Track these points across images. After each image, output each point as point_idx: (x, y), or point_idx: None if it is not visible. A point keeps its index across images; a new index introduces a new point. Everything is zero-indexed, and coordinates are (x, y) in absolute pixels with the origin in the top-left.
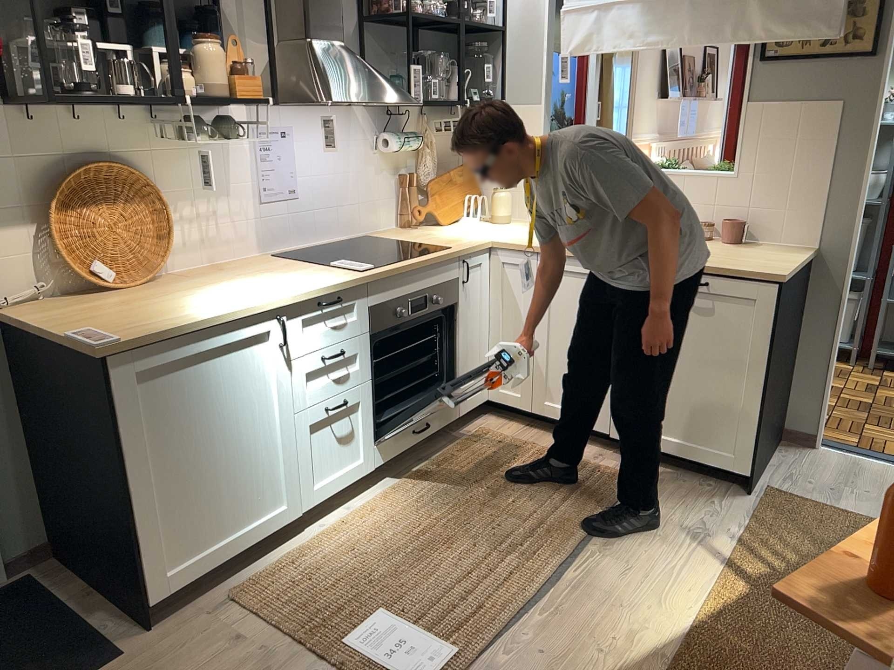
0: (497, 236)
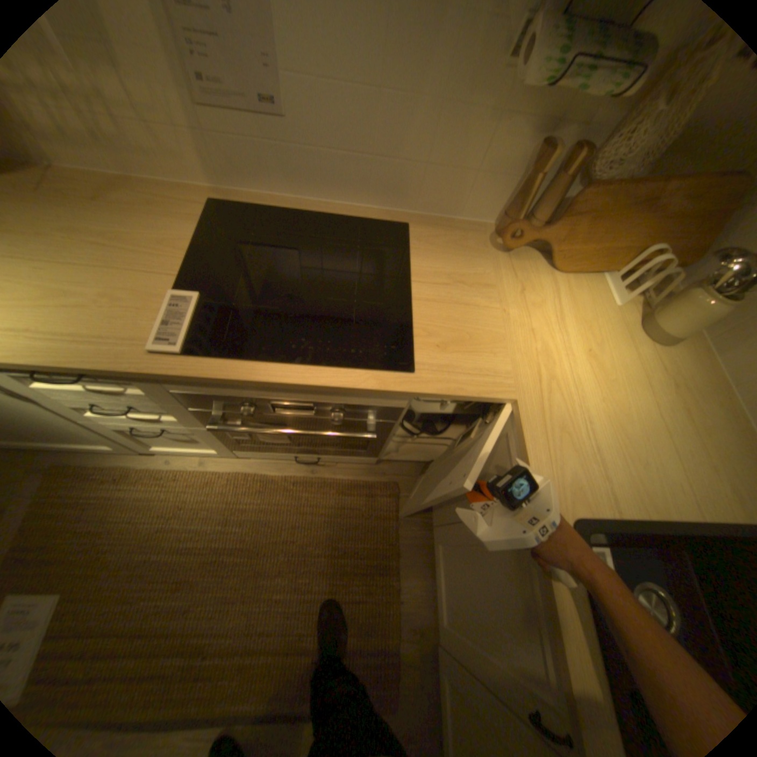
0: (556, 387)
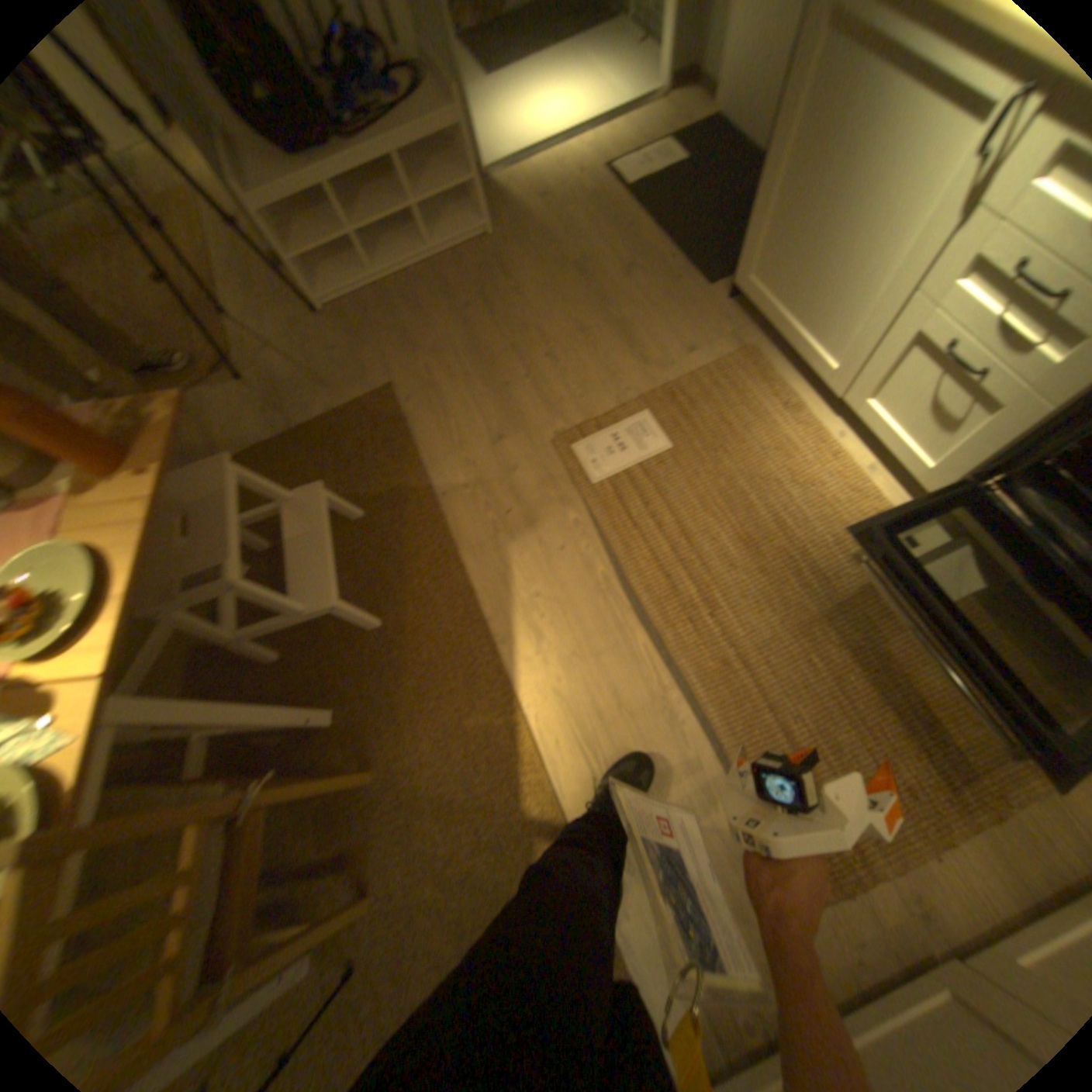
0: None
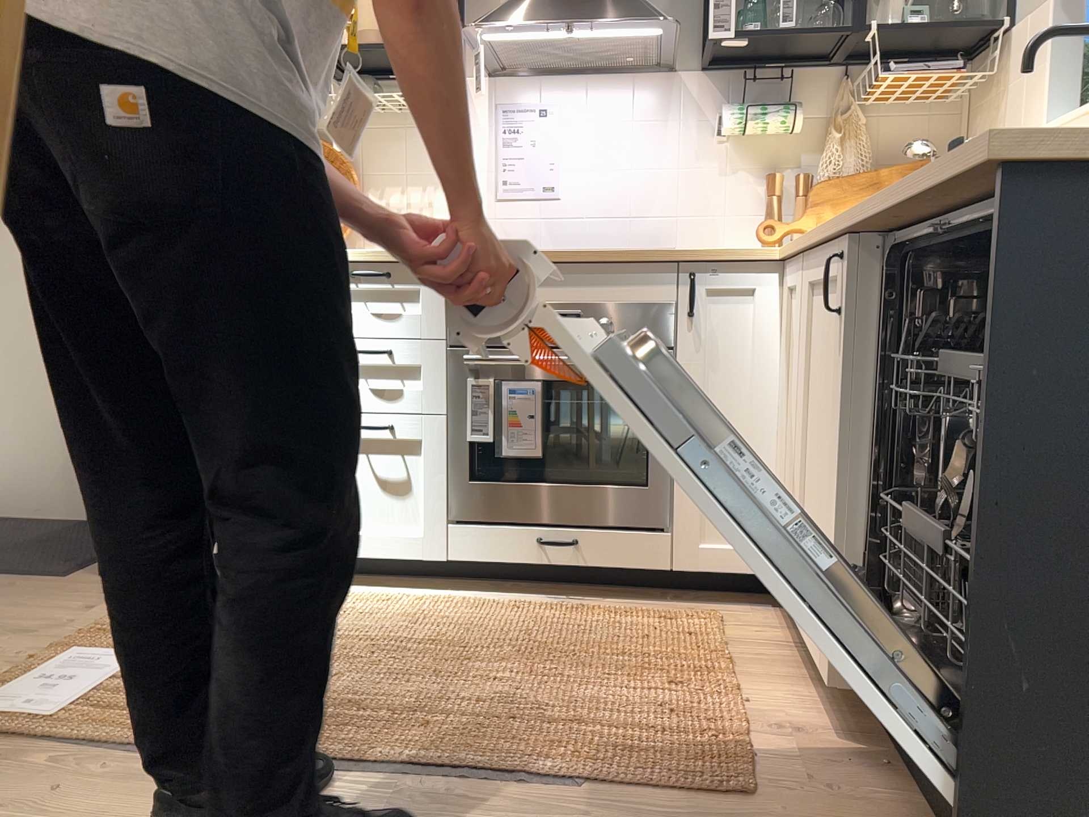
0: None
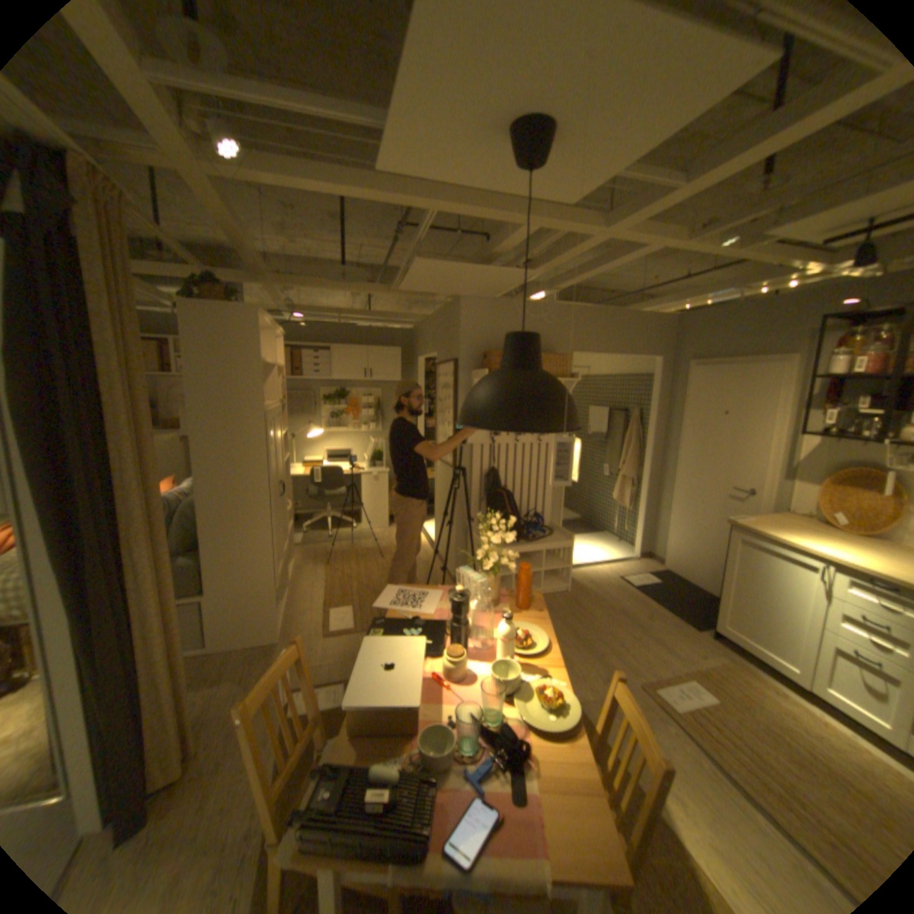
0: None
